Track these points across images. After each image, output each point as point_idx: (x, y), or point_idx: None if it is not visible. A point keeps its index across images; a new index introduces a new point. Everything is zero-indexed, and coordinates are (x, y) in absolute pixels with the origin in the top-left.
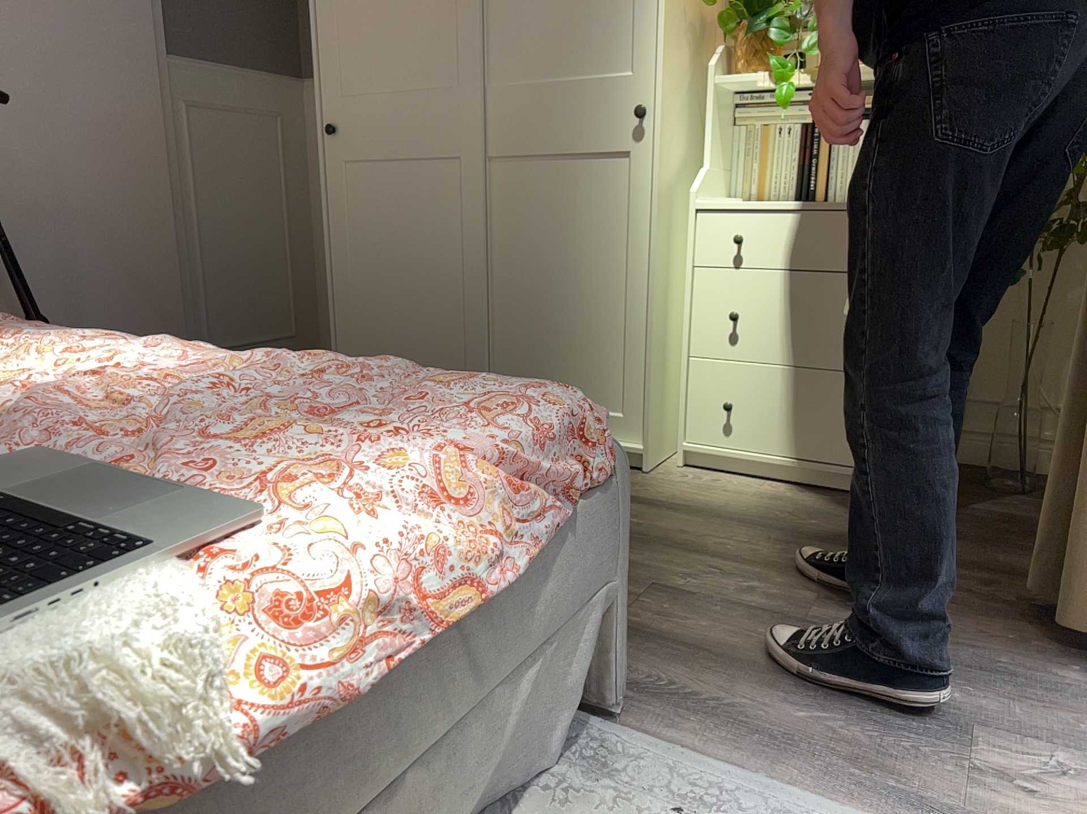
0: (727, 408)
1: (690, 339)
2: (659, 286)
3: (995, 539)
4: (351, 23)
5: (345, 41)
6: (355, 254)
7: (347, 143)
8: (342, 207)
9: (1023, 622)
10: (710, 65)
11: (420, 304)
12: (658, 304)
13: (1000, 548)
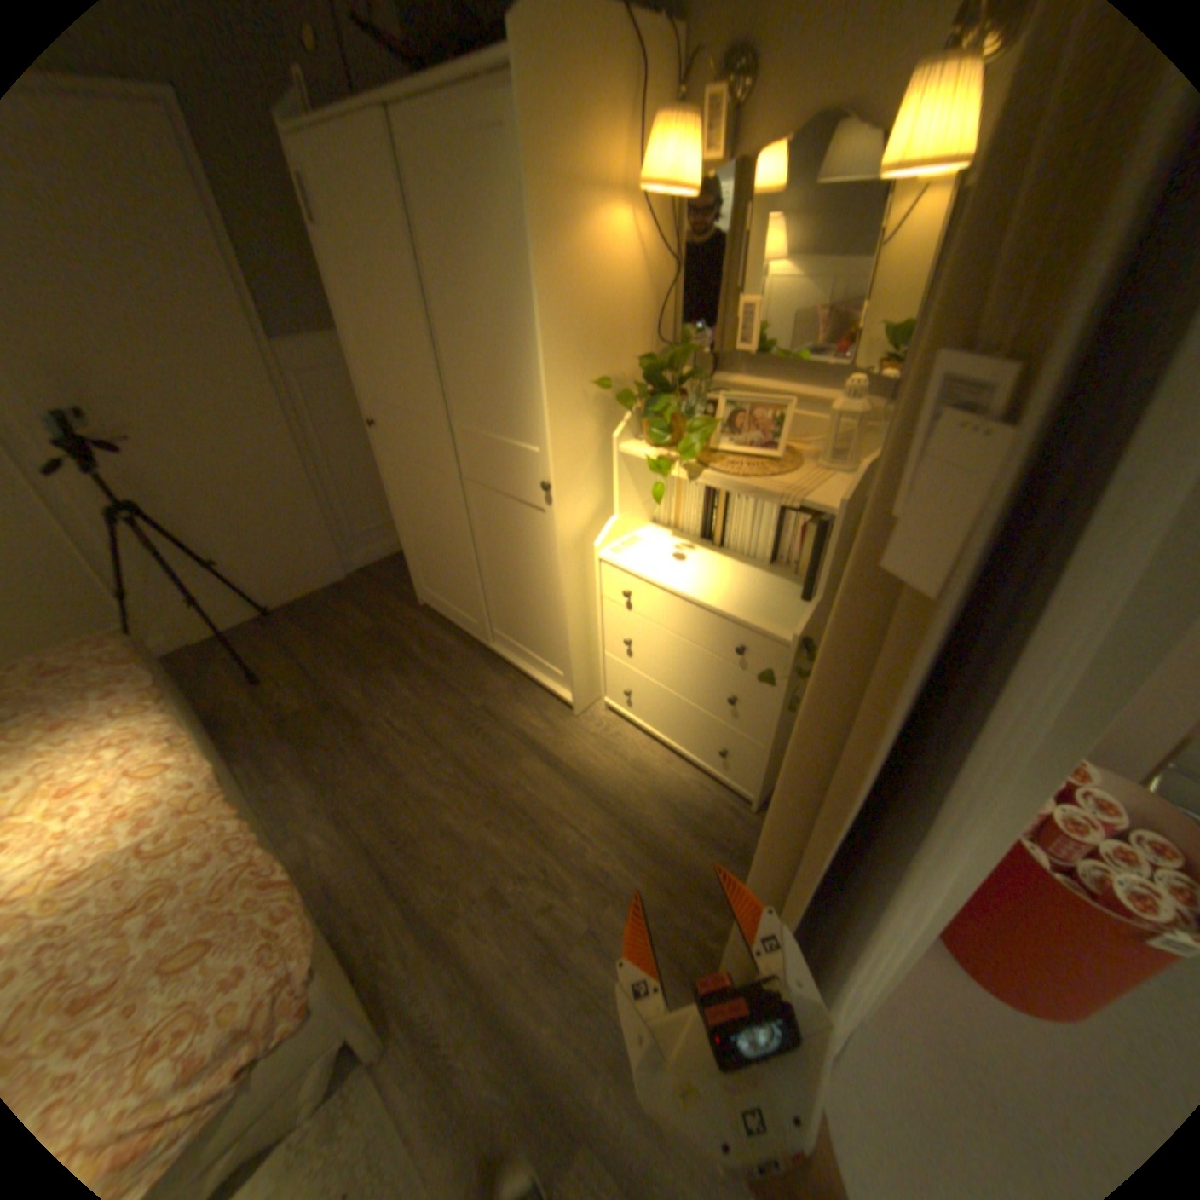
0: (626, 694)
1: (604, 641)
2: (574, 610)
3: None
4: (364, 344)
5: (365, 358)
6: (407, 512)
7: (384, 436)
8: (392, 479)
9: None
10: (616, 436)
11: (446, 559)
12: (575, 622)
13: None
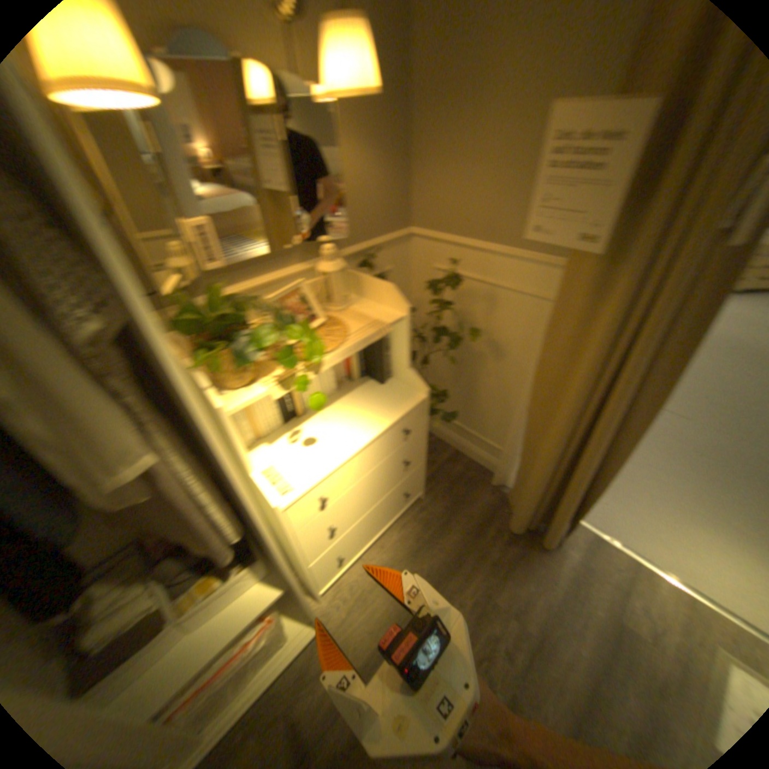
0: (342, 563)
1: (307, 563)
2: (293, 575)
3: (454, 498)
4: None
5: None
6: None
7: None
8: None
9: (529, 541)
10: (222, 406)
11: None
12: (297, 581)
13: (463, 502)
